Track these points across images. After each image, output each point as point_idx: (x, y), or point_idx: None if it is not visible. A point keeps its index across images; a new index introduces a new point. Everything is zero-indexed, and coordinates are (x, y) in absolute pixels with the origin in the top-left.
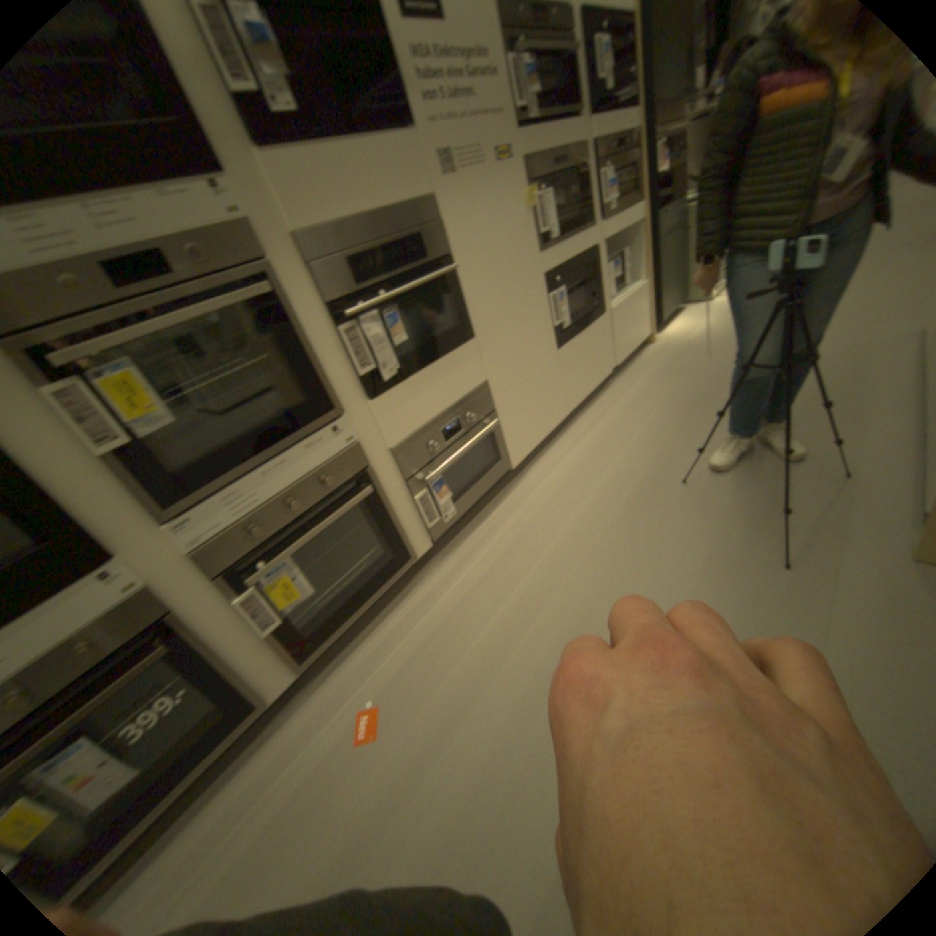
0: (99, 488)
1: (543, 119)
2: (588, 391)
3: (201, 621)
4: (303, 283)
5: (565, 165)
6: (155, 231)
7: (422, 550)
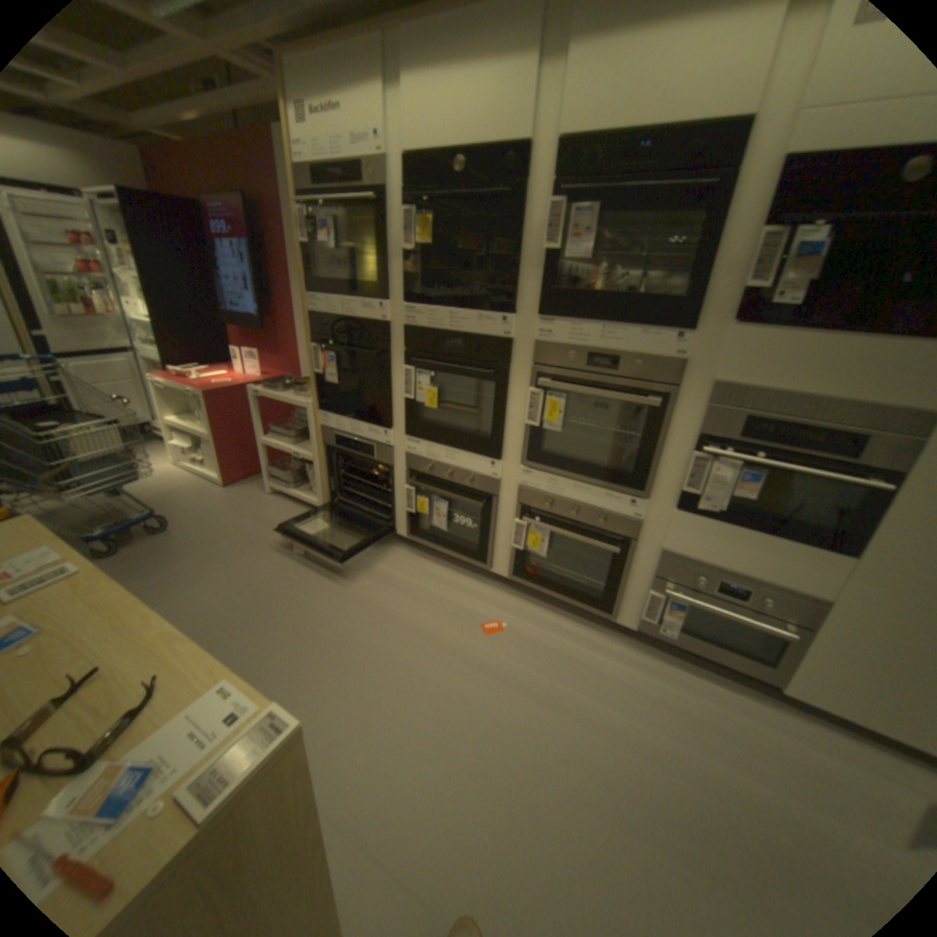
0: (515, 435)
1: None
2: None
3: (500, 512)
4: (692, 414)
5: None
6: (622, 350)
7: (623, 623)
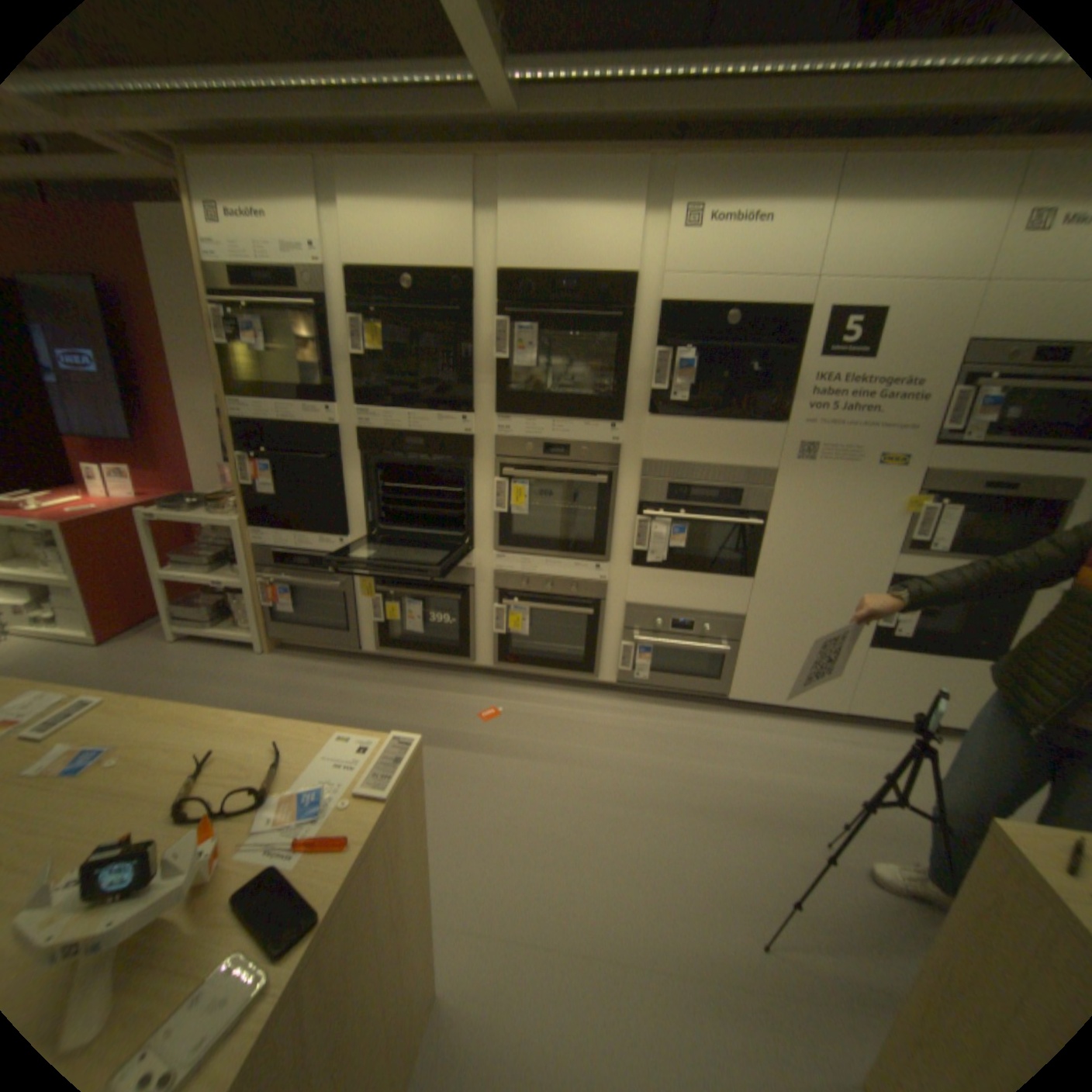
0: (485, 524)
1: (990, 451)
2: (894, 719)
3: (478, 602)
4: (630, 488)
5: (1011, 499)
6: (571, 441)
7: (603, 680)
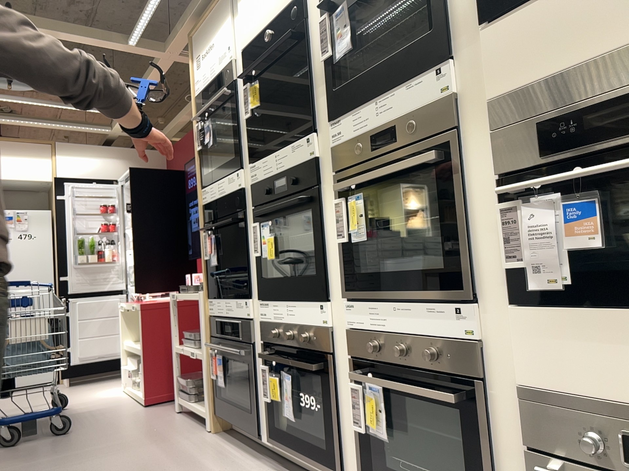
0: (336, 261)
1: None
2: None
3: (340, 377)
4: (484, 154)
5: None
6: (395, 115)
7: None
